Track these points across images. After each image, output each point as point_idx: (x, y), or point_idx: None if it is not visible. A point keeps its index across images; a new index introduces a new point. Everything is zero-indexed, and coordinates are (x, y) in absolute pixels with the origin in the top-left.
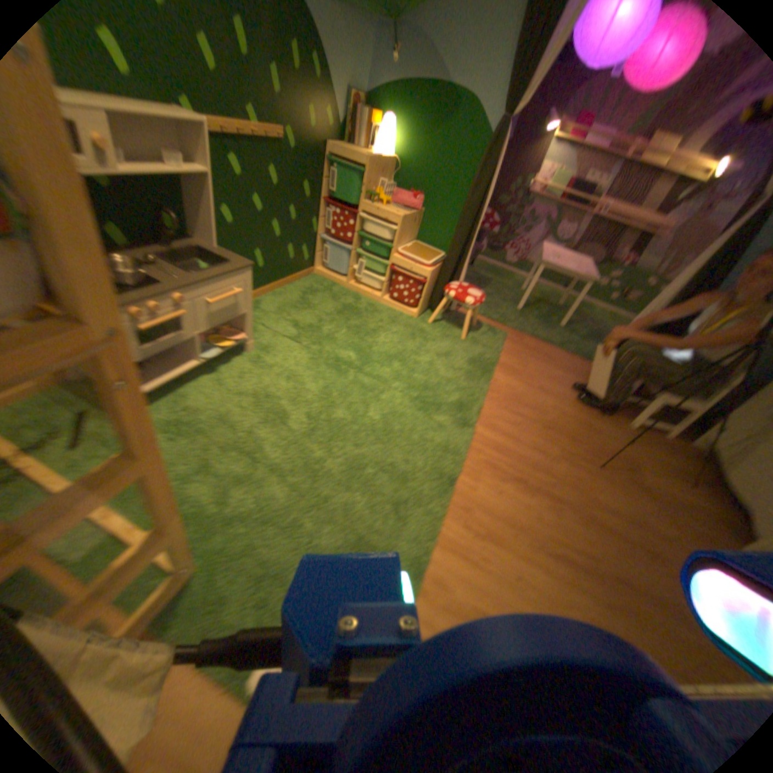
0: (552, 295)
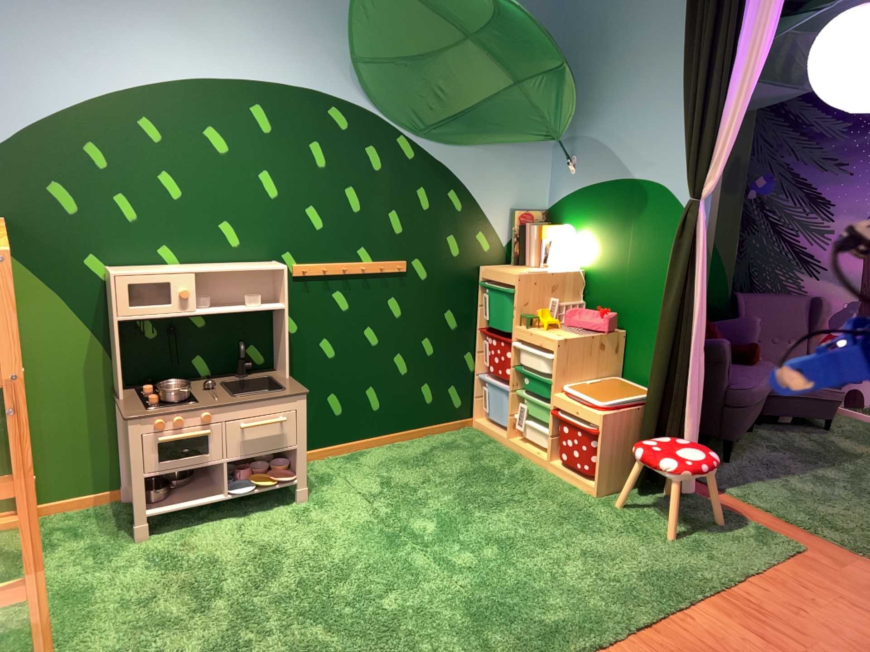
0: None
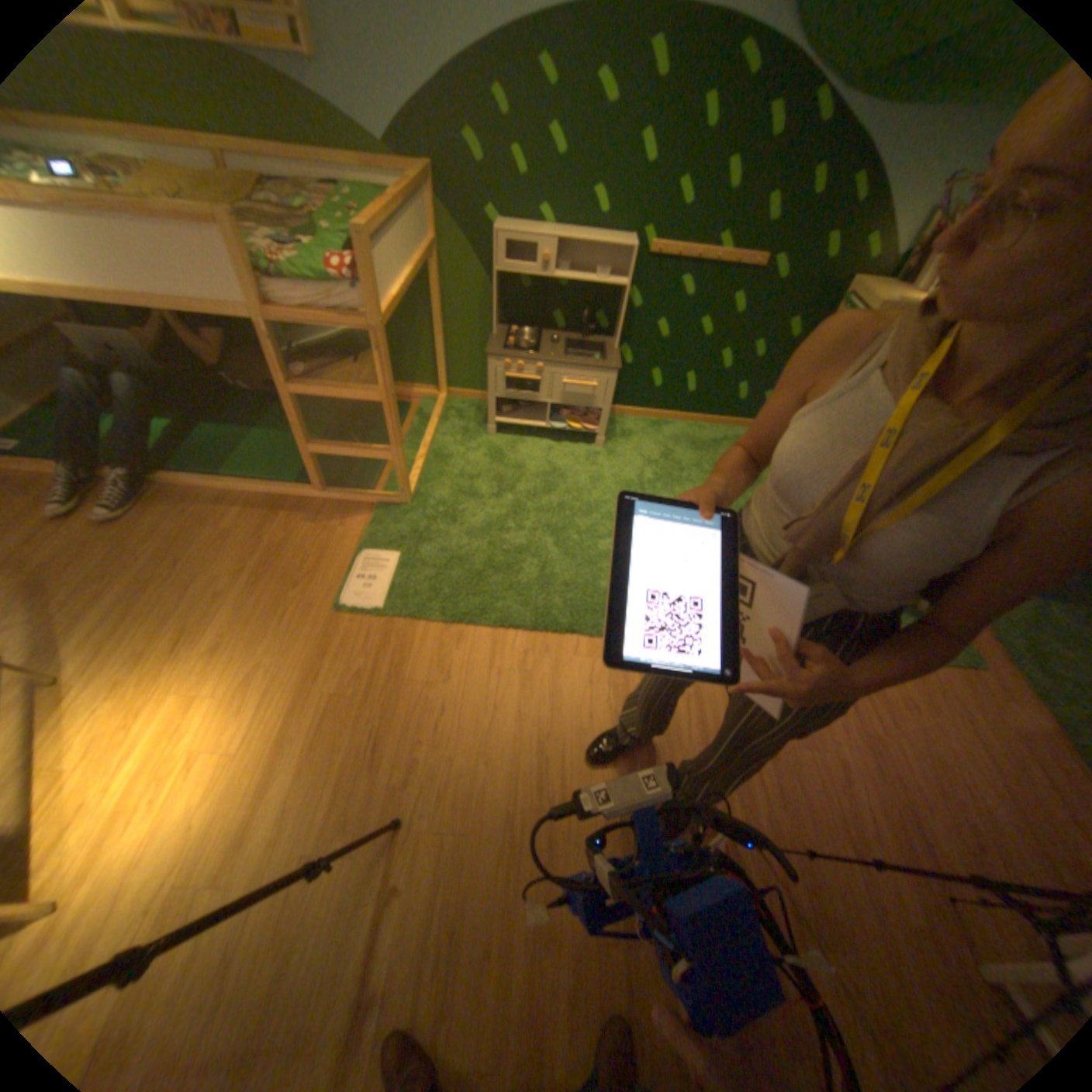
0: None
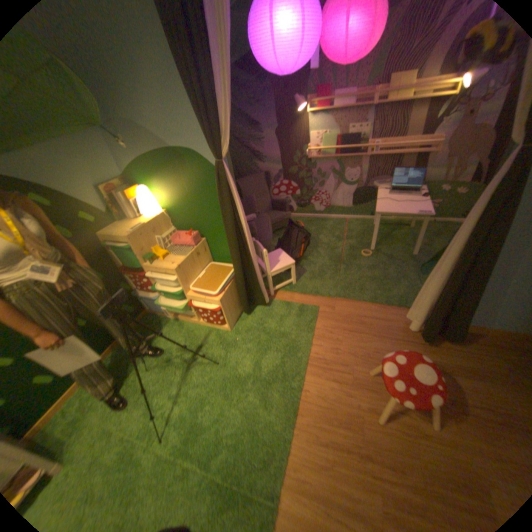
0: (364, 227)
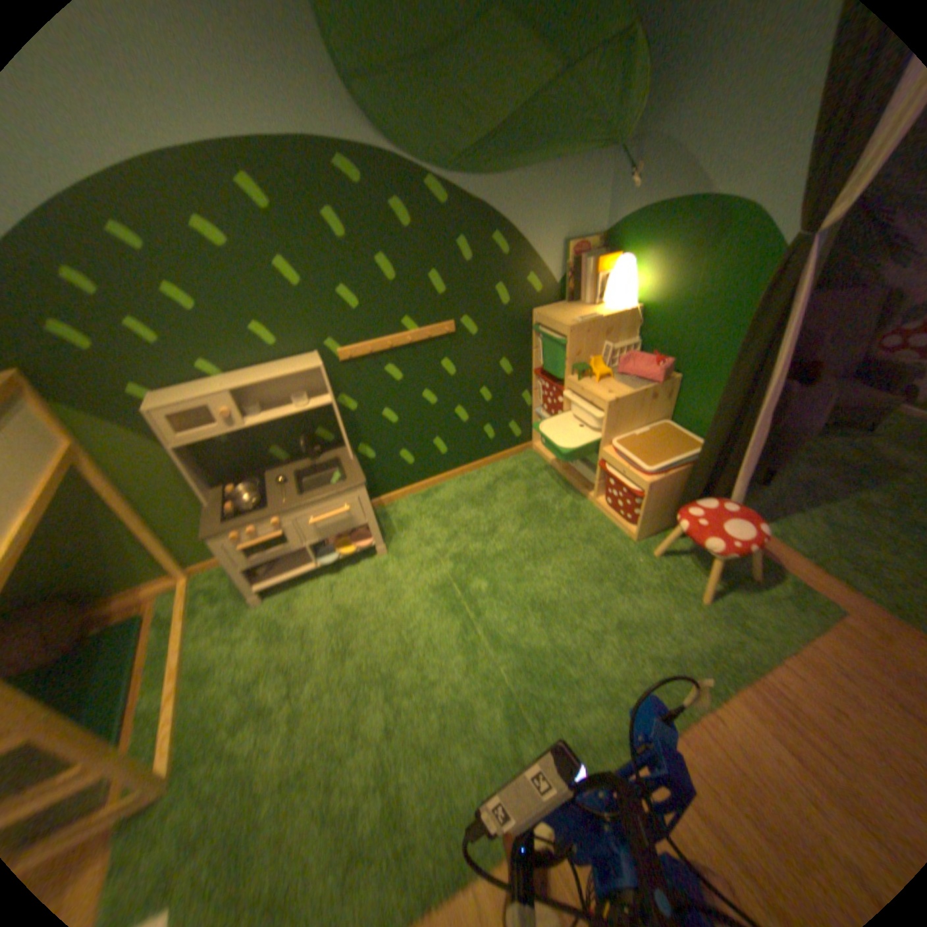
0: None
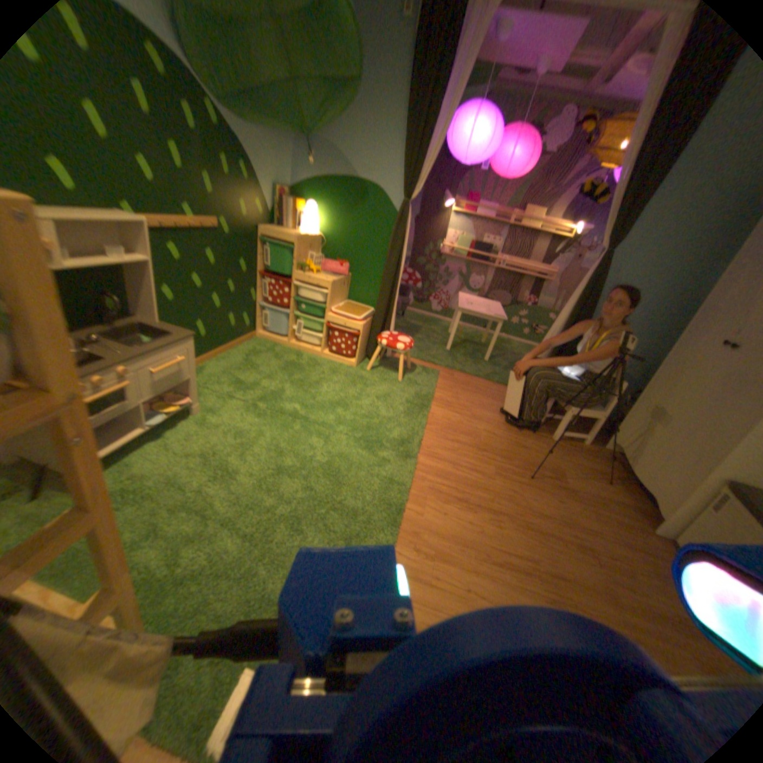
0: (475, 336)
